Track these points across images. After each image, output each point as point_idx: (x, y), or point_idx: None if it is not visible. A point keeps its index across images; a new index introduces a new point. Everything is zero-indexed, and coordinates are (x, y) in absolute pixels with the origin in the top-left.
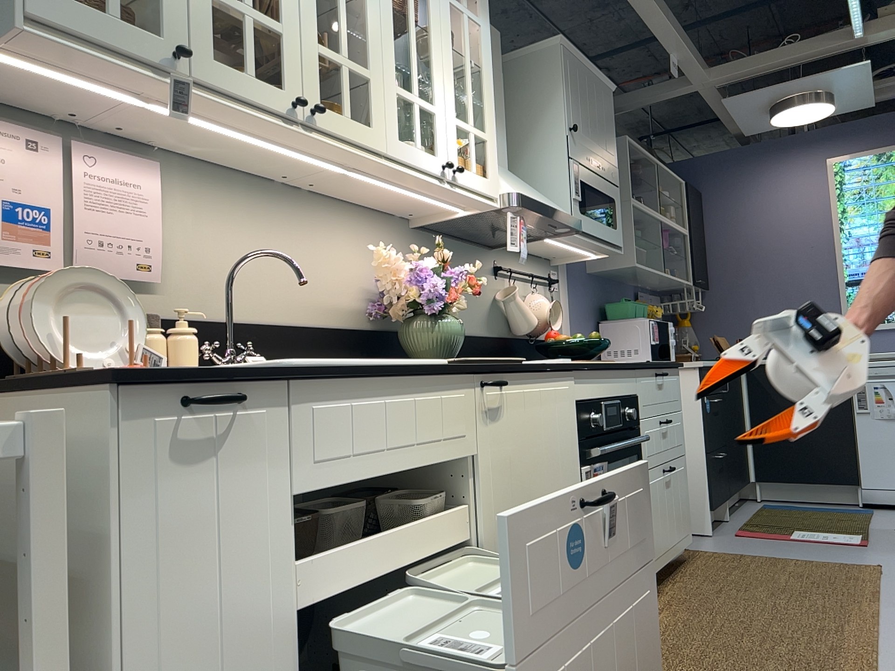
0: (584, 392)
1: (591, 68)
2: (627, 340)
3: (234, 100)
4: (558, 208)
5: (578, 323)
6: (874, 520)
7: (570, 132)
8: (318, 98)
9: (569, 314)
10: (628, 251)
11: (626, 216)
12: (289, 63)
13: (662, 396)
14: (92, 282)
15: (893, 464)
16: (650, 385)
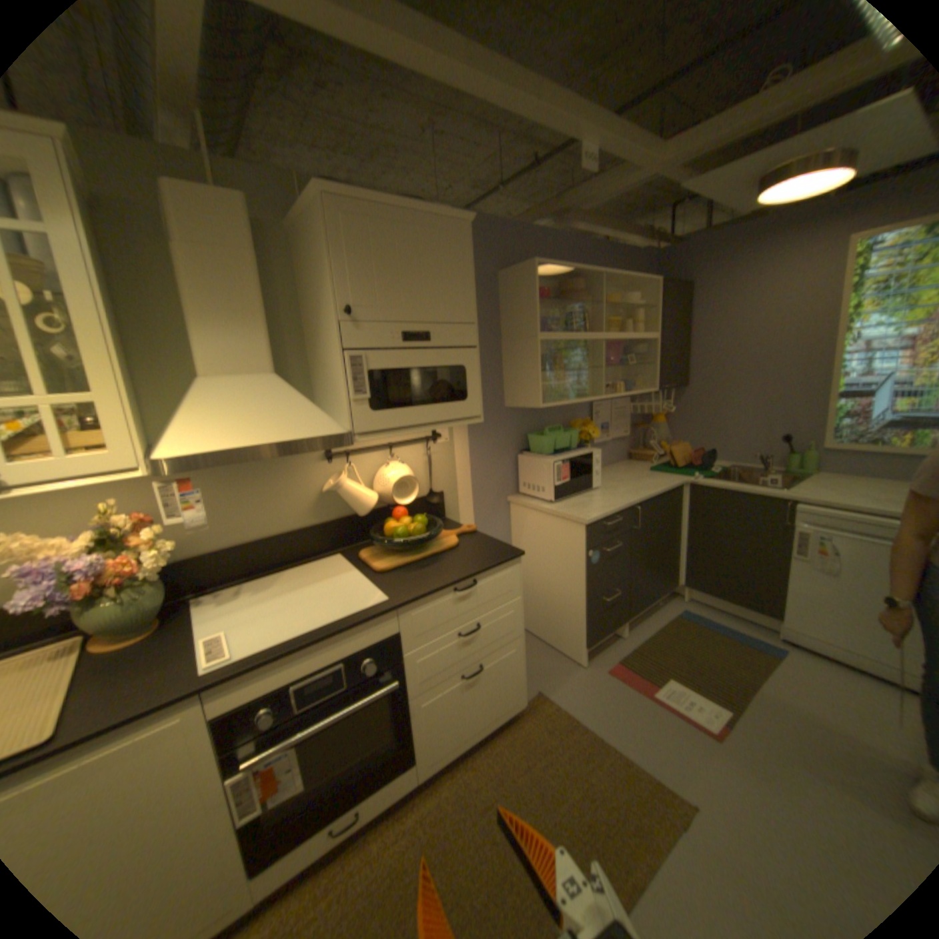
0: (233, 701)
1: (406, 203)
2: (537, 475)
3: None
4: (300, 429)
5: (479, 464)
6: (773, 679)
7: (343, 313)
8: None
9: (464, 459)
10: (533, 391)
11: (532, 353)
12: None
13: (463, 607)
14: None
15: (825, 619)
16: (432, 610)
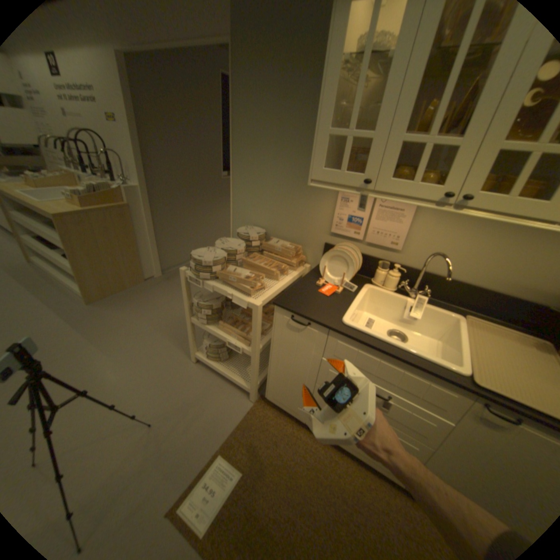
0: None
1: None
2: None
3: (403, 195)
4: None
5: None
6: None
7: None
8: (481, 185)
9: None
10: None
11: None
12: (458, 165)
13: None
14: (347, 254)
15: None
16: None
